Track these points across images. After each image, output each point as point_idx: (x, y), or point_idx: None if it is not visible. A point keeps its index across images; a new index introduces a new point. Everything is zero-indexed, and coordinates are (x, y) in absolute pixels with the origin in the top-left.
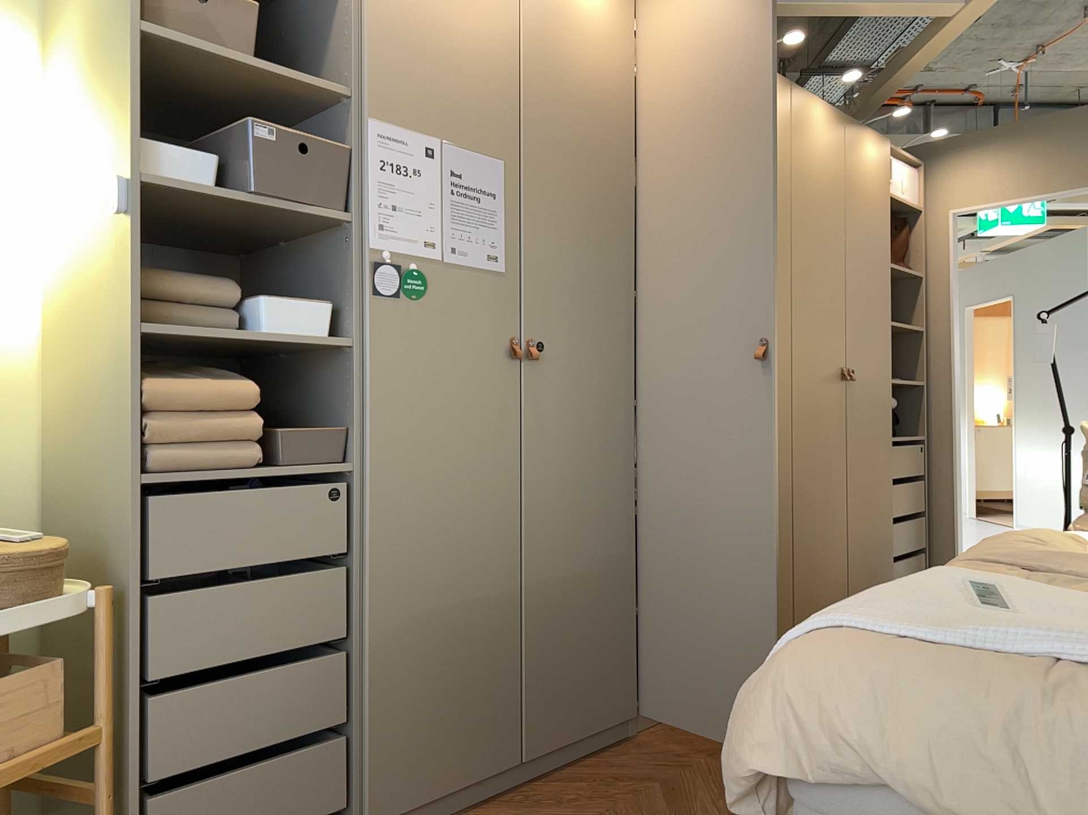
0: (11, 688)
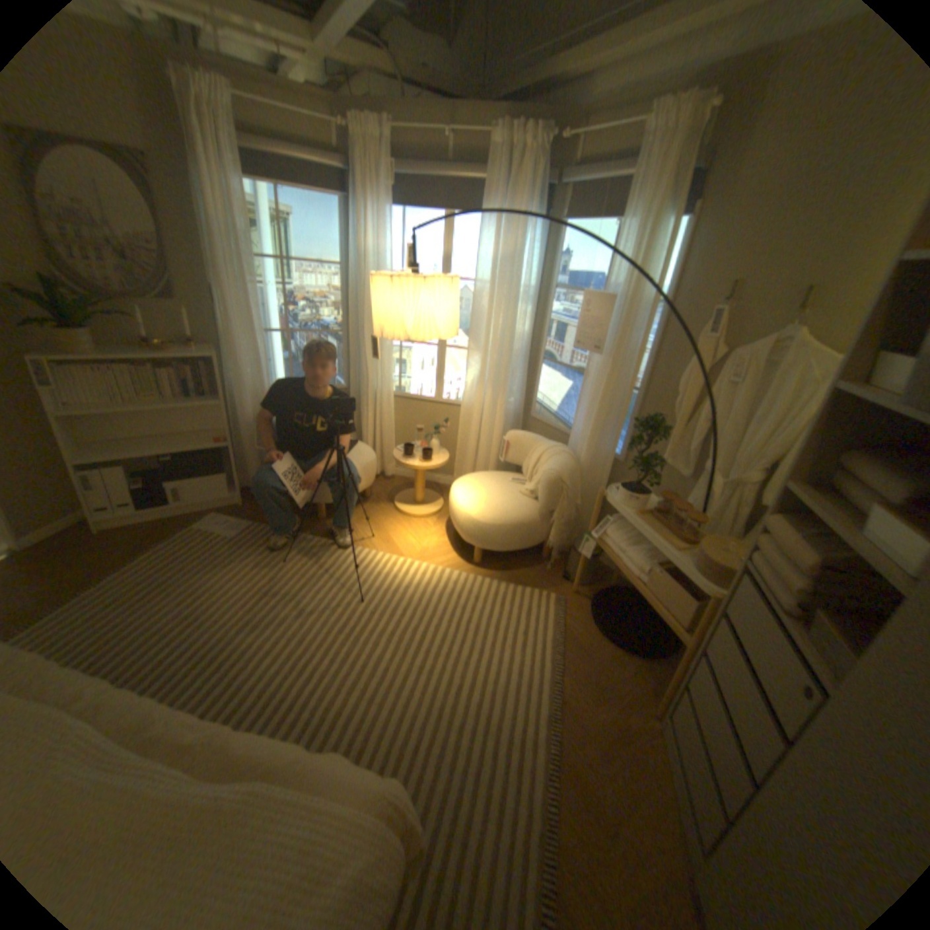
0: (679, 591)
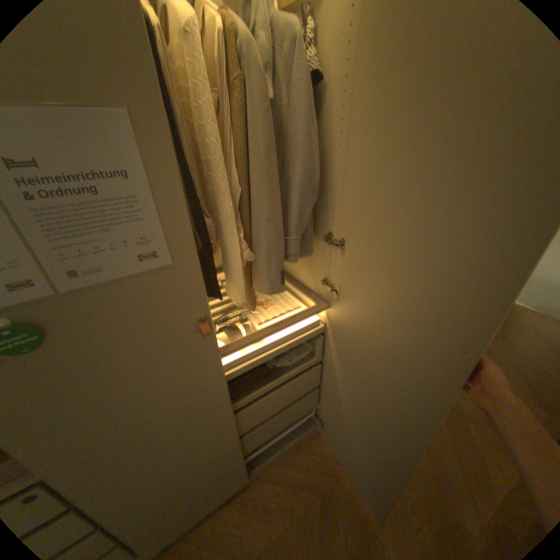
0: None
